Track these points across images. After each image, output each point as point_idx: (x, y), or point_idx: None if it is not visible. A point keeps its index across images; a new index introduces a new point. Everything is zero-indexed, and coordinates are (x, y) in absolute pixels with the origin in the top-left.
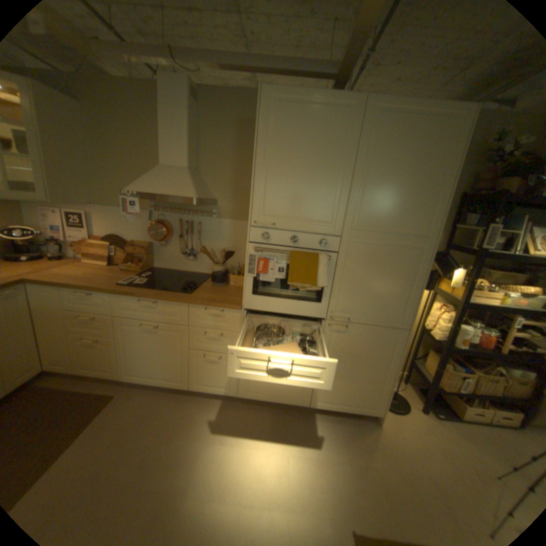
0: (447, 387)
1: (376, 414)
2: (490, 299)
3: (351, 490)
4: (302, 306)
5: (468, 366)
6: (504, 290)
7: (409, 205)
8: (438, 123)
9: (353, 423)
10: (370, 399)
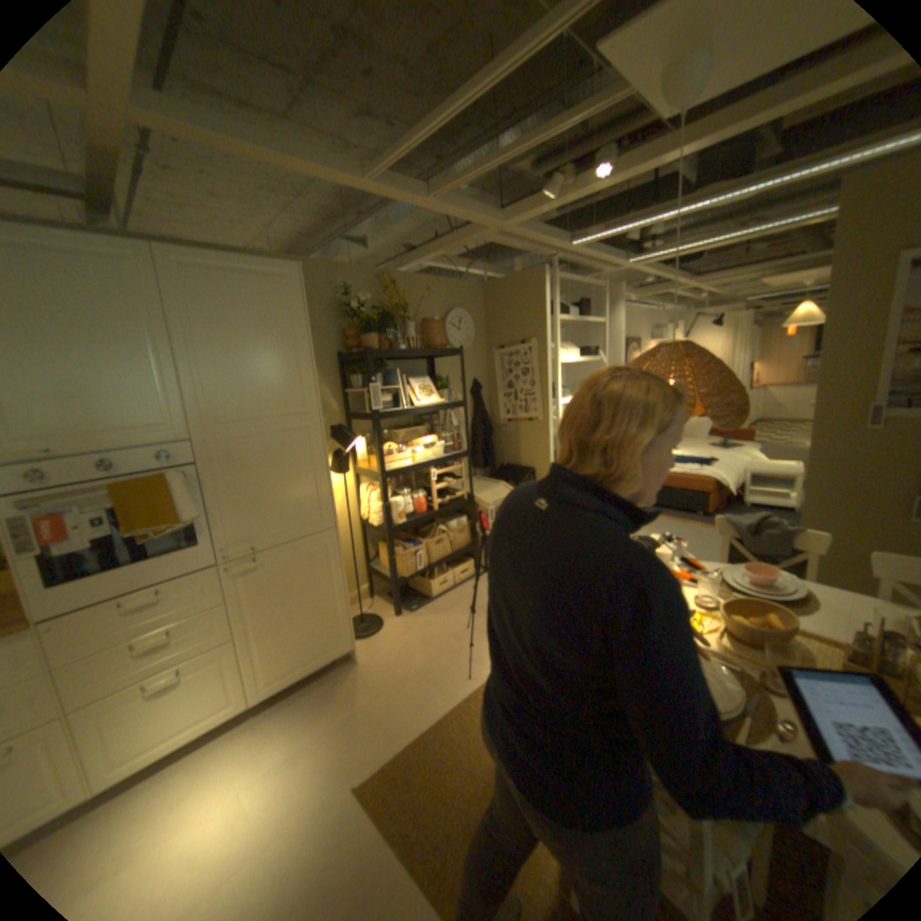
0: (403, 573)
1: (341, 651)
2: (401, 462)
3: (336, 755)
4: (164, 565)
5: (415, 540)
6: (410, 448)
7: (270, 381)
8: (263, 283)
9: (319, 684)
10: (326, 637)
